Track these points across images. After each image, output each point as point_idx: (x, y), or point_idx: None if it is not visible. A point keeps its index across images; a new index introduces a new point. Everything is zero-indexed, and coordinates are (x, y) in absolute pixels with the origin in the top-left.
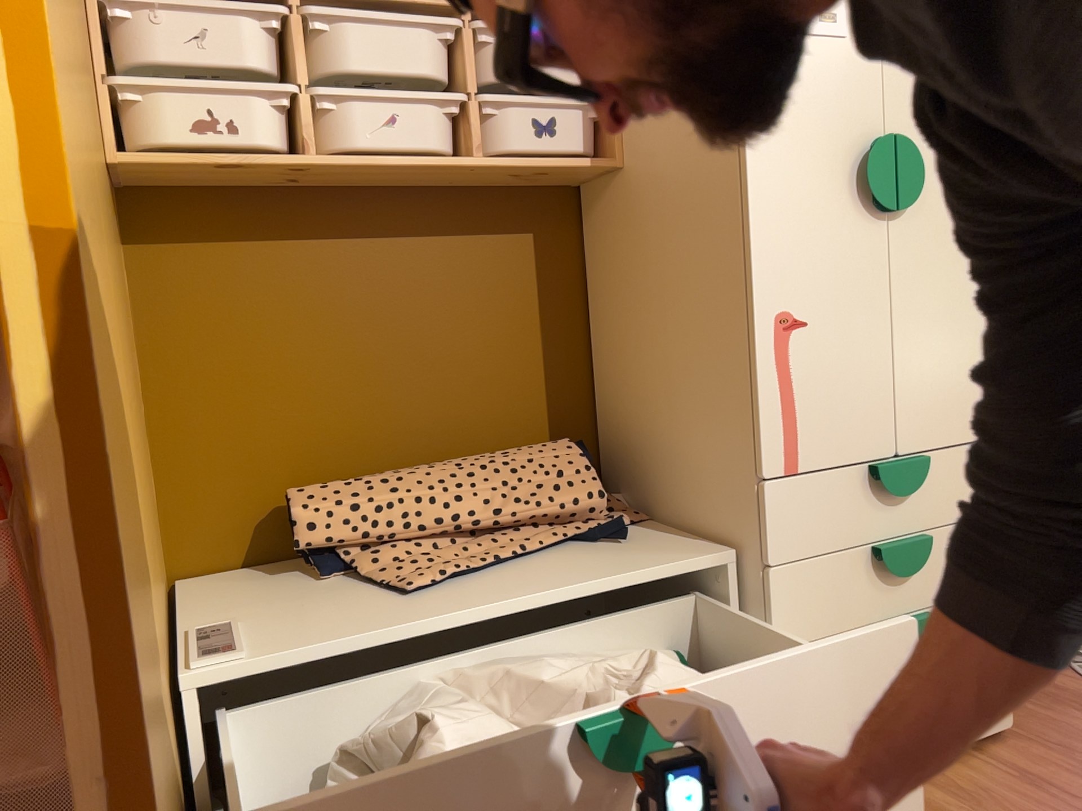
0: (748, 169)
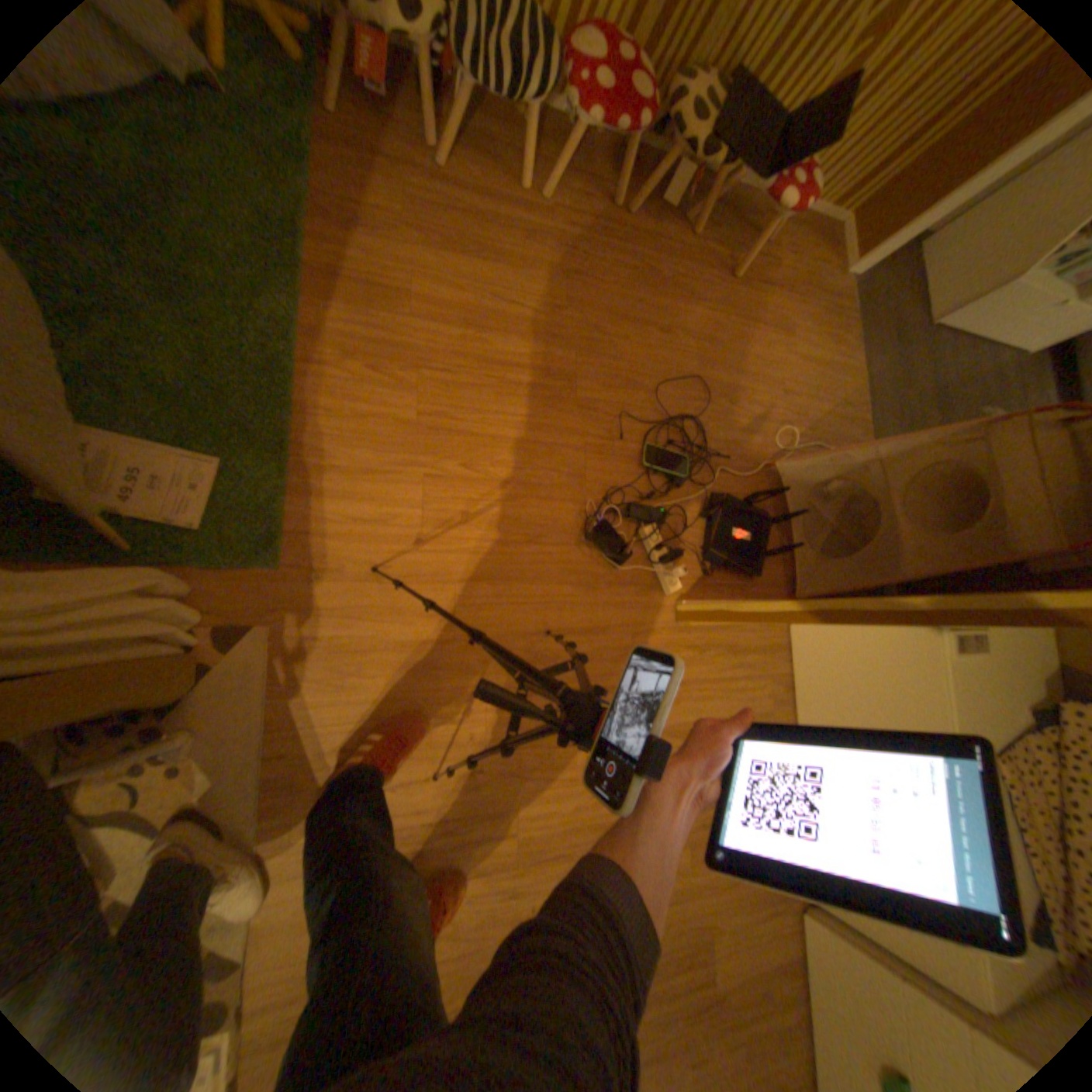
0: None
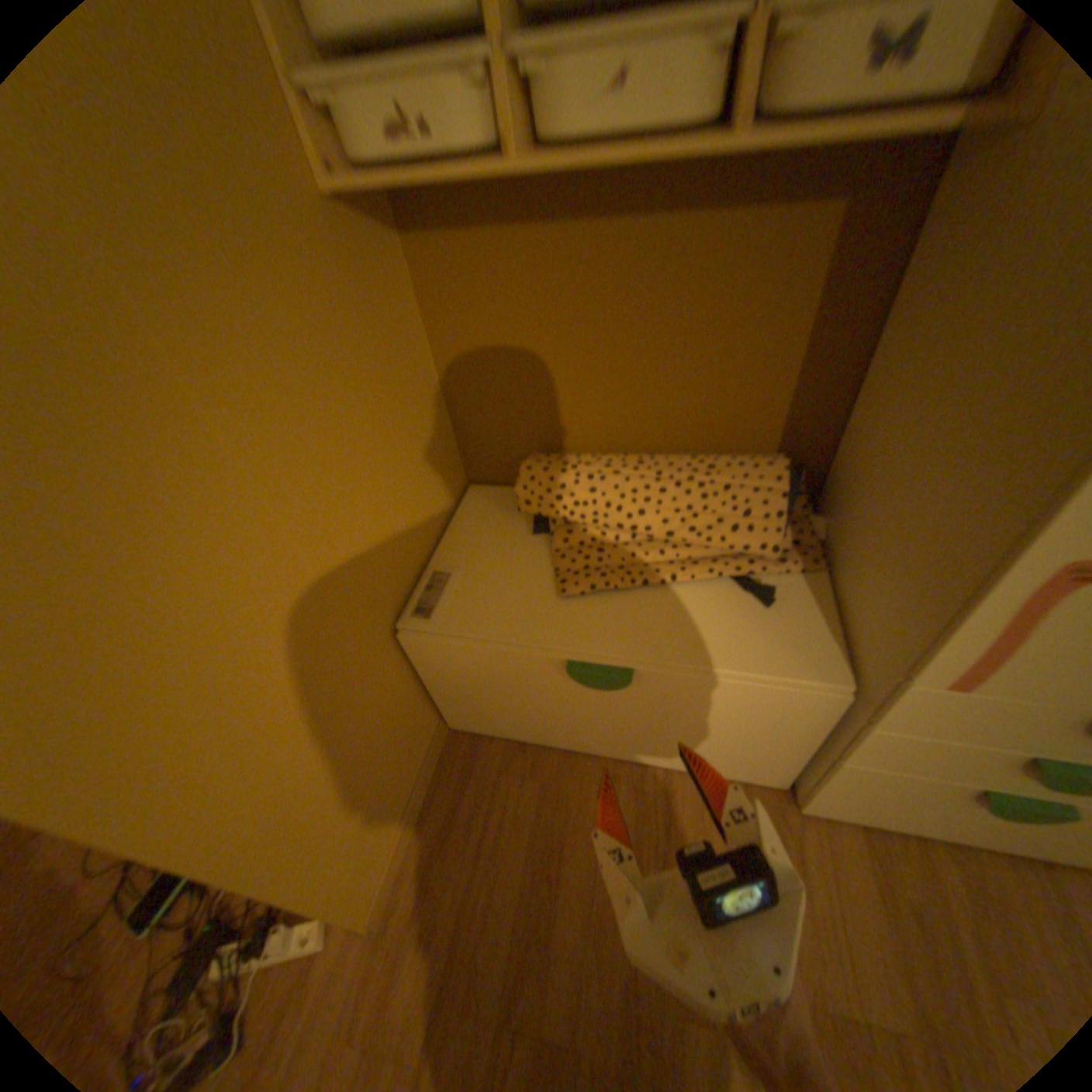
0: None
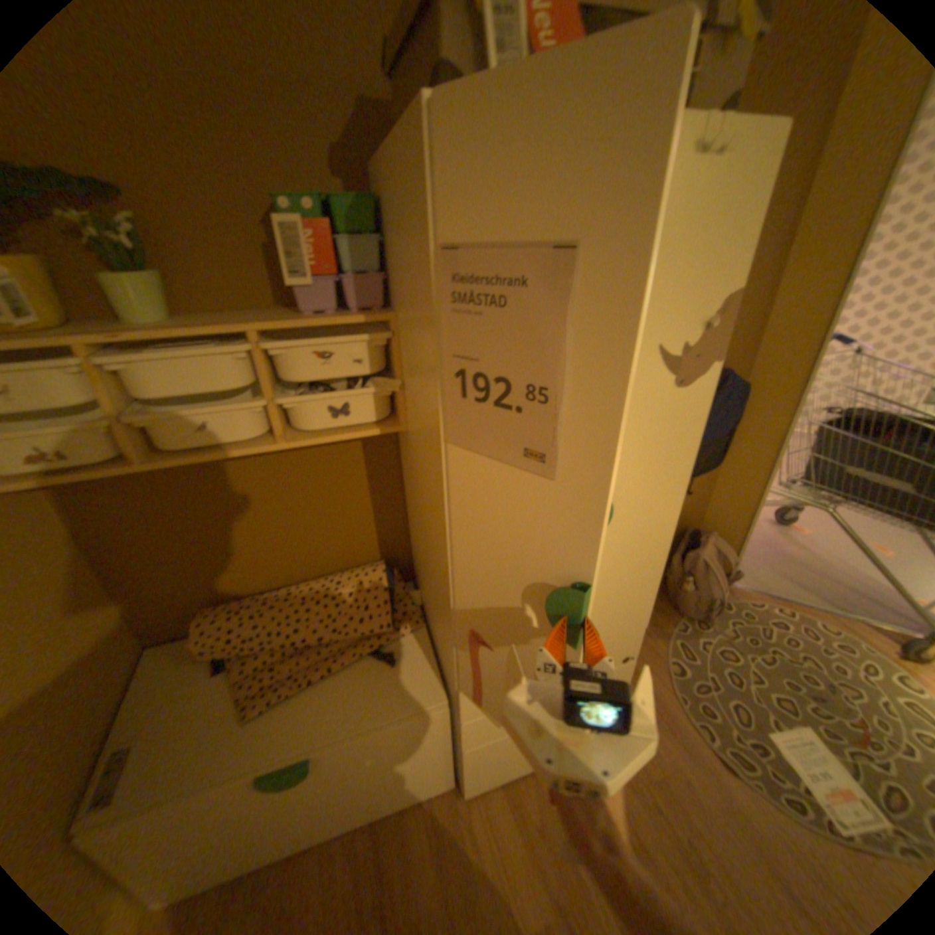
0: (453, 535)
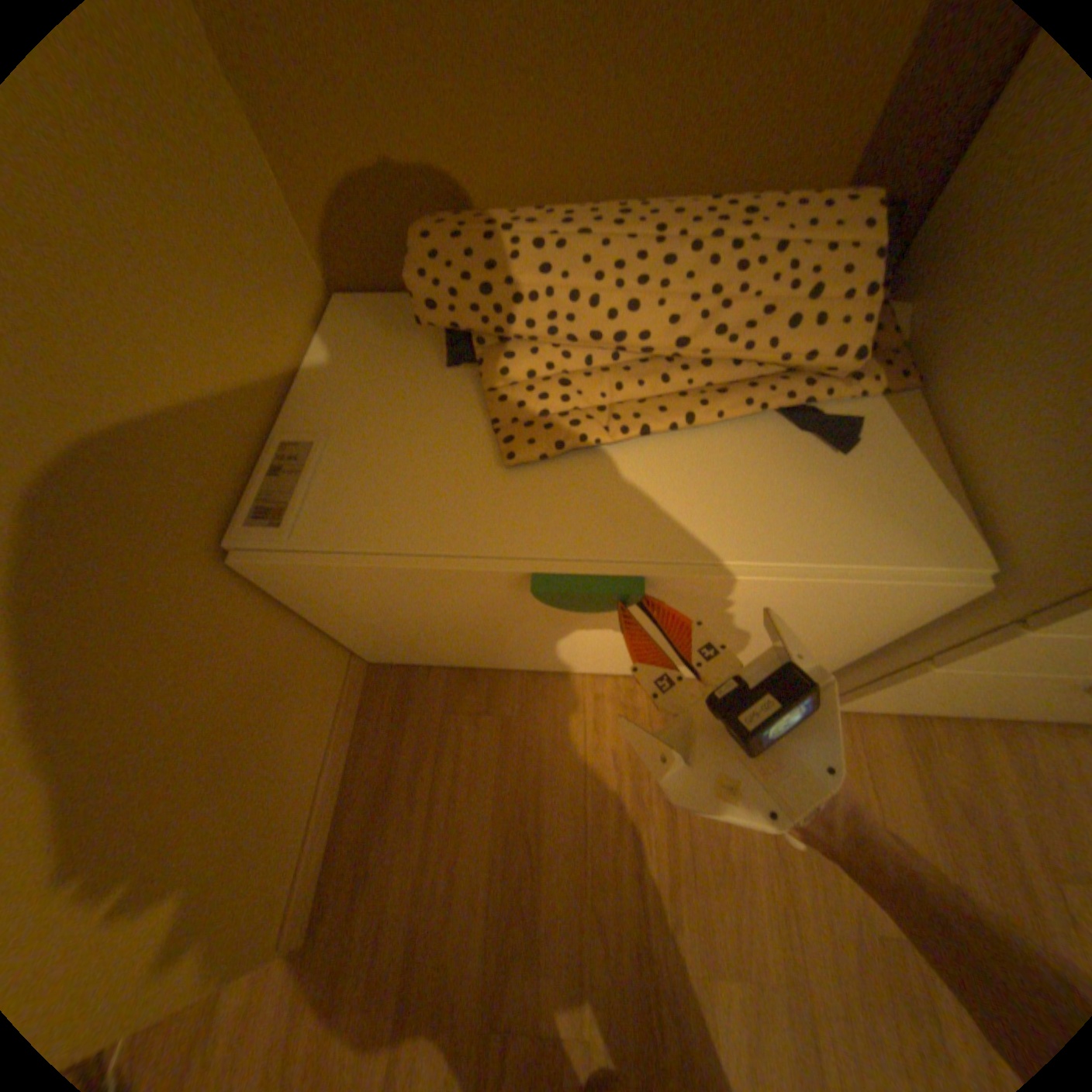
0: None
